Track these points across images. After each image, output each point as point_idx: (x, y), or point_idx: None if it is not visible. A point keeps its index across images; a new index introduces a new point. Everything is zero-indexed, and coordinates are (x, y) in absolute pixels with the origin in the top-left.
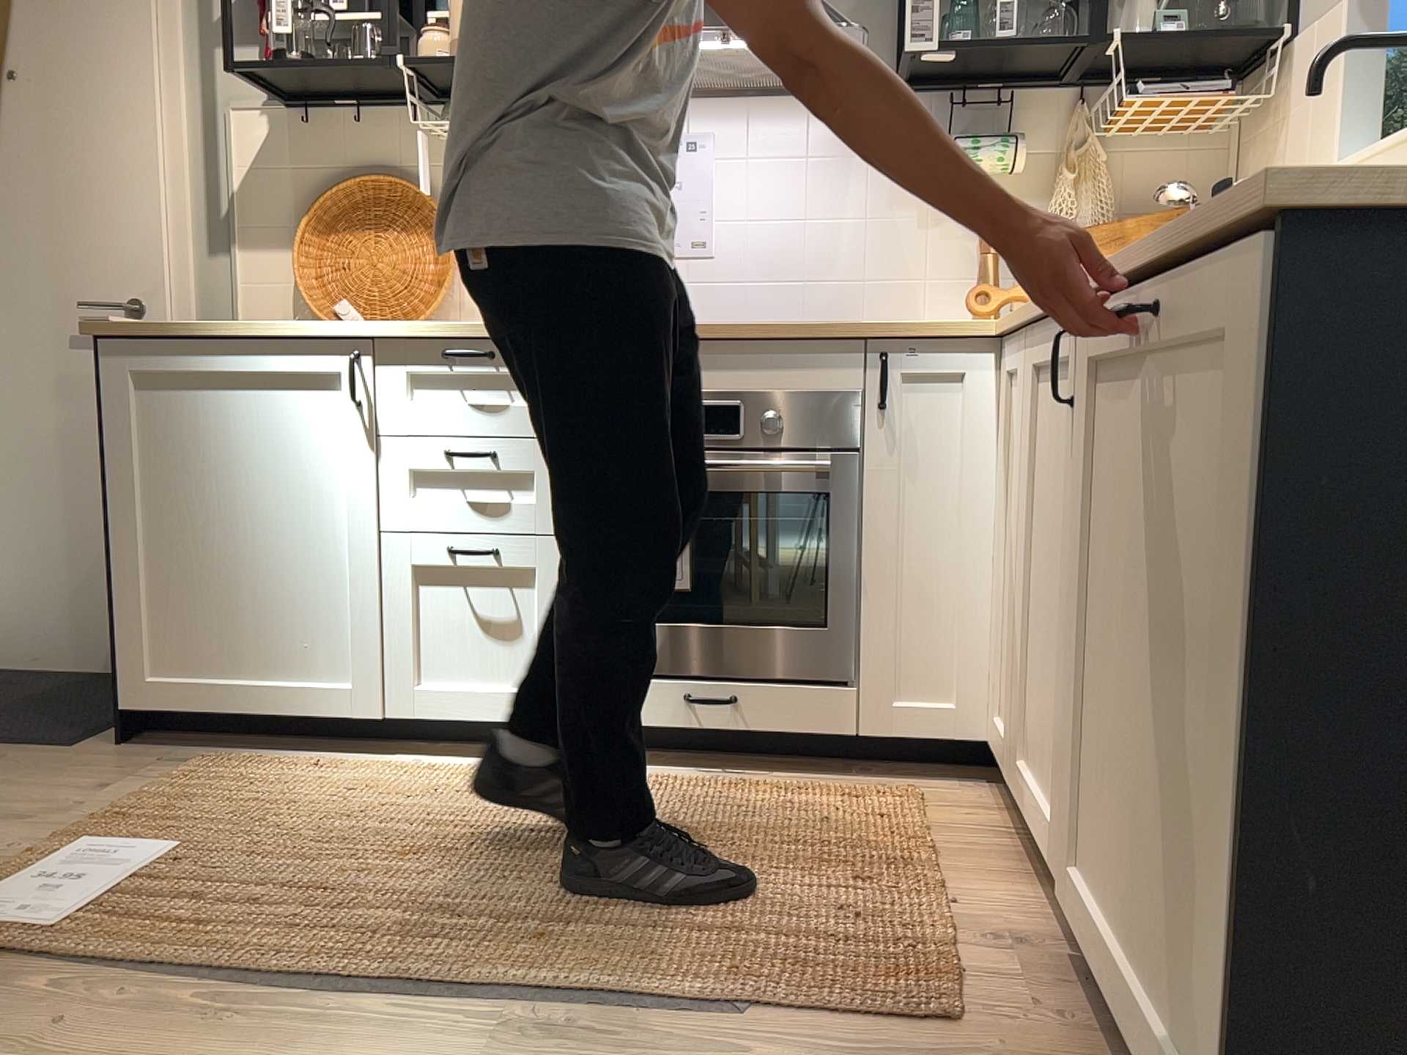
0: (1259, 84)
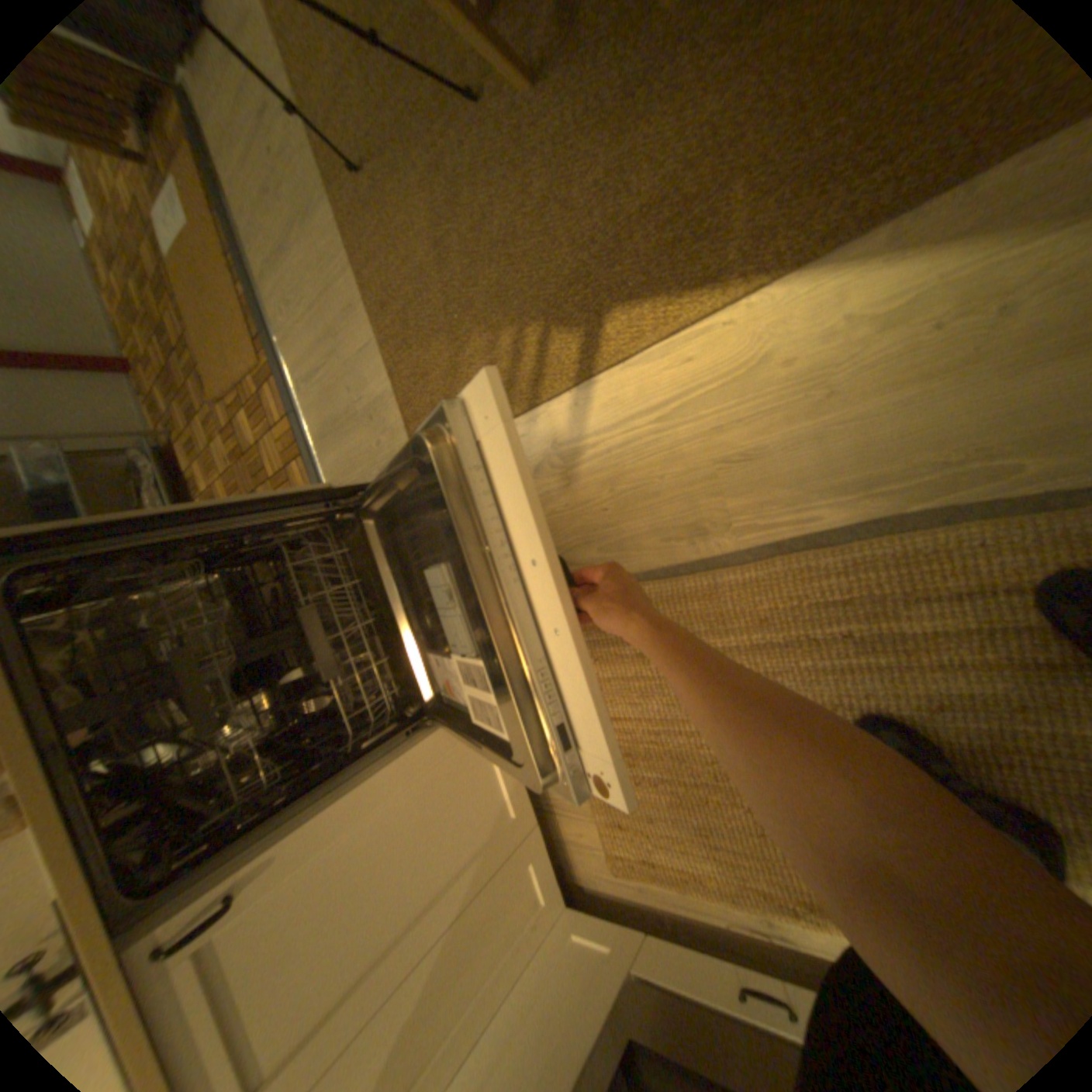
0: None
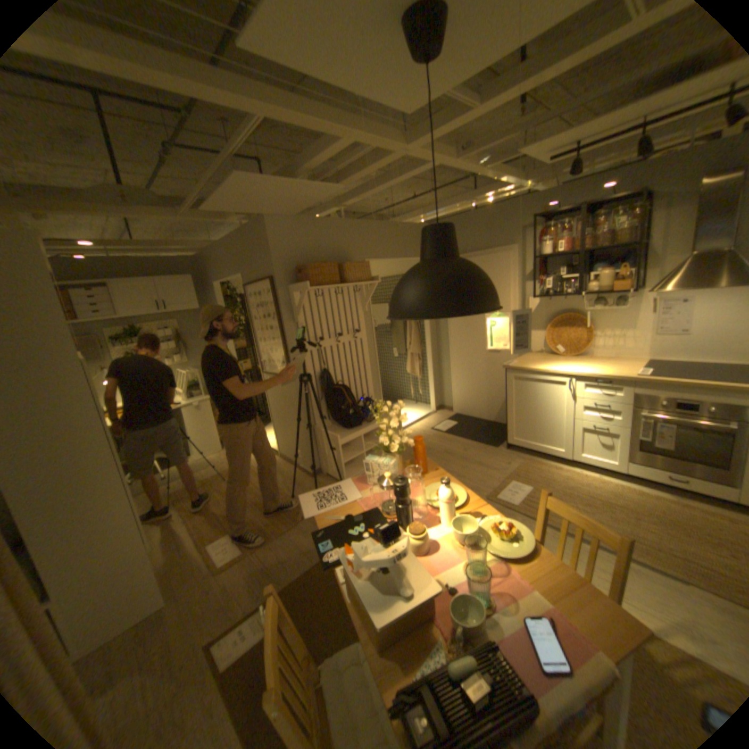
0: None
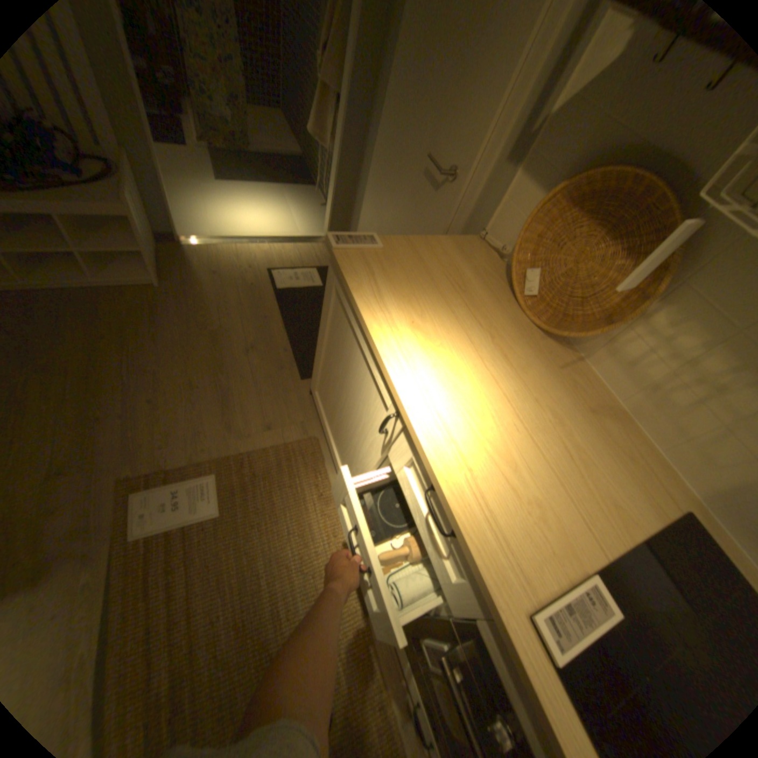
0: None
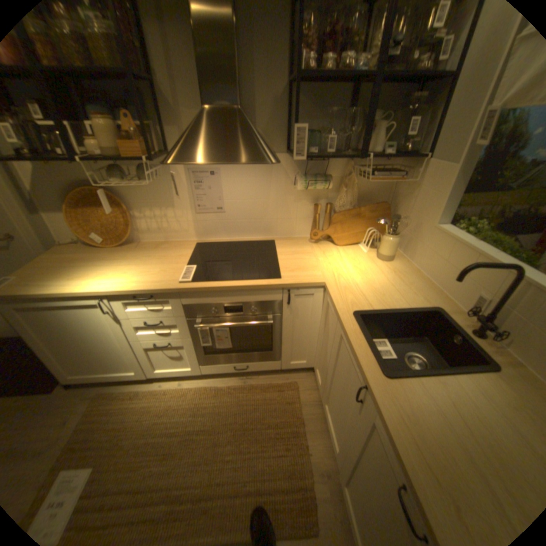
0: (413, 162)
